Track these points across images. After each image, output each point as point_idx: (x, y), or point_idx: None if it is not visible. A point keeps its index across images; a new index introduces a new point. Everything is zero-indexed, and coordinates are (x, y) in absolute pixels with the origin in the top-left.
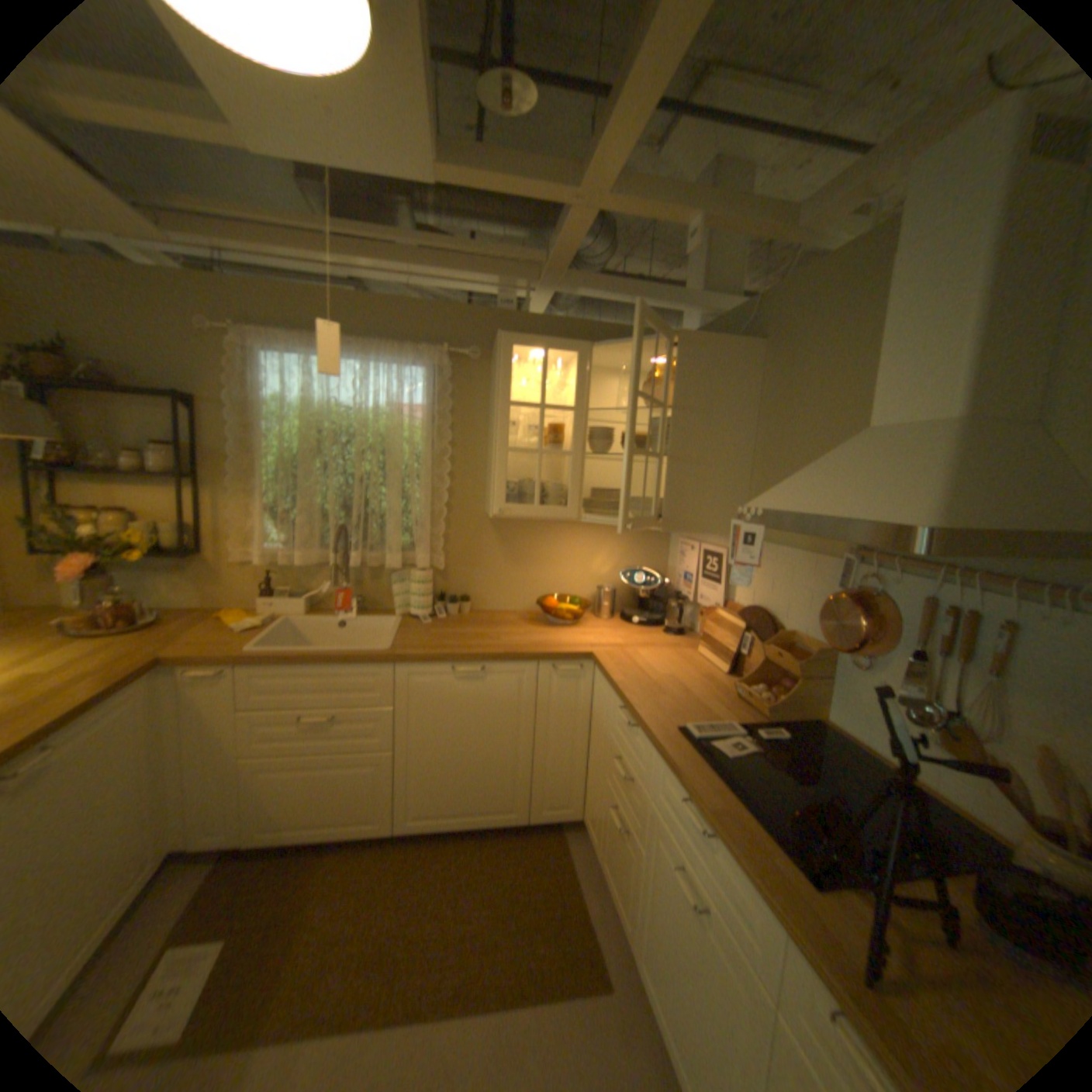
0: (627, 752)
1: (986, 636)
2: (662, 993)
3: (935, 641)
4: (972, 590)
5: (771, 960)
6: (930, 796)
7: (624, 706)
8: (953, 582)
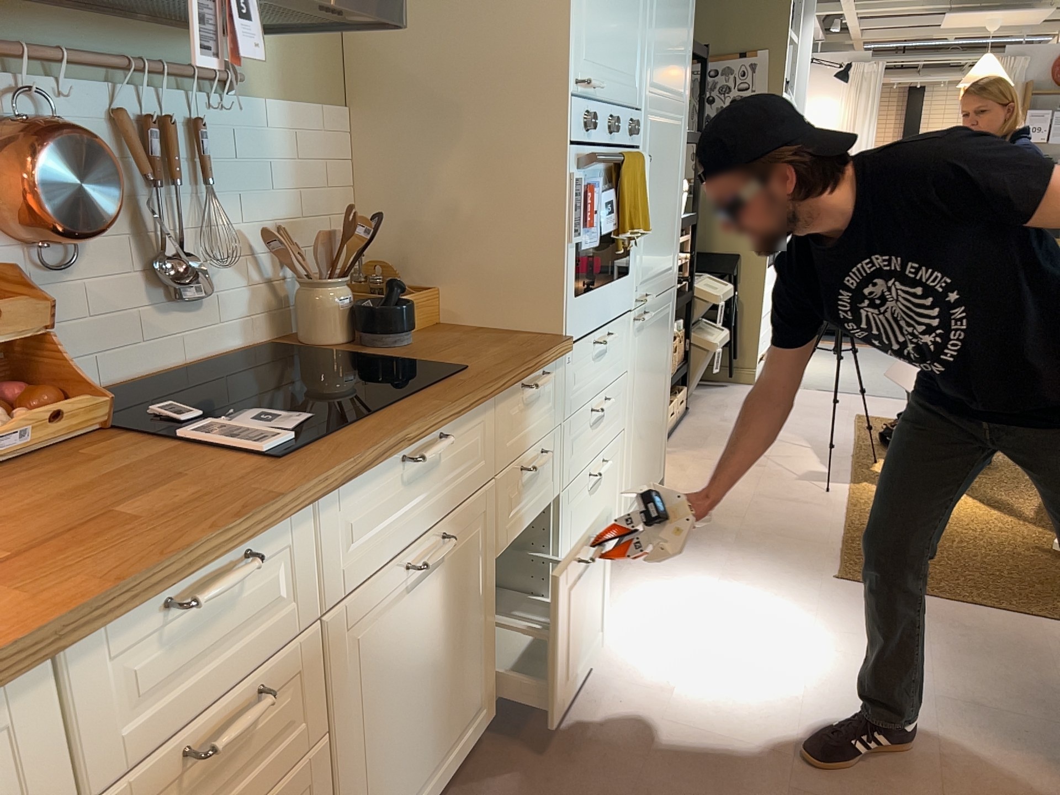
0: (202, 691)
1: (178, 143)
2: (399, 792)
3: (144, 170)
4: (148, 88)
5: (488, 448)
6: (183, 369)
7: (160, 604)
8: (120, 81)
